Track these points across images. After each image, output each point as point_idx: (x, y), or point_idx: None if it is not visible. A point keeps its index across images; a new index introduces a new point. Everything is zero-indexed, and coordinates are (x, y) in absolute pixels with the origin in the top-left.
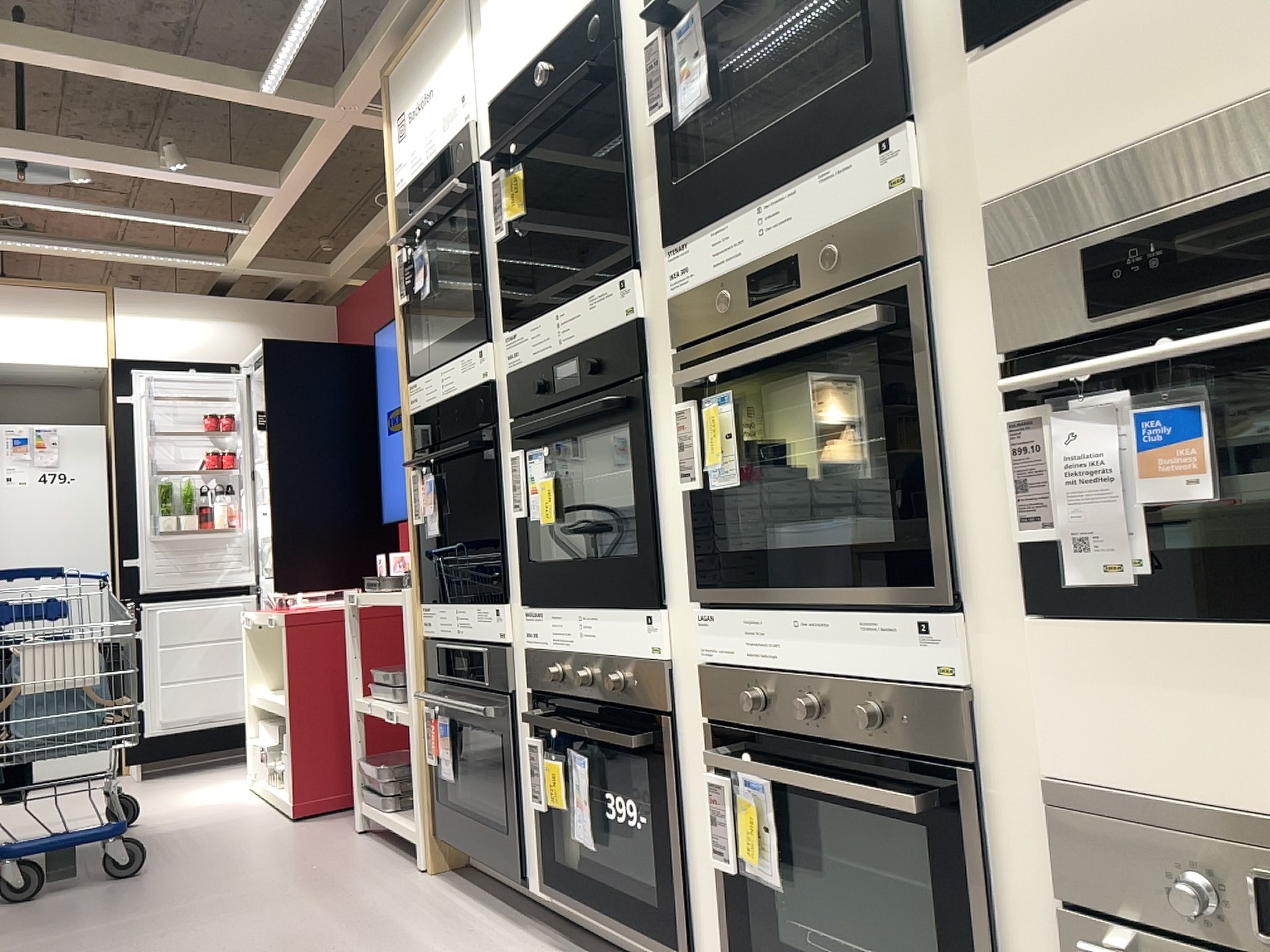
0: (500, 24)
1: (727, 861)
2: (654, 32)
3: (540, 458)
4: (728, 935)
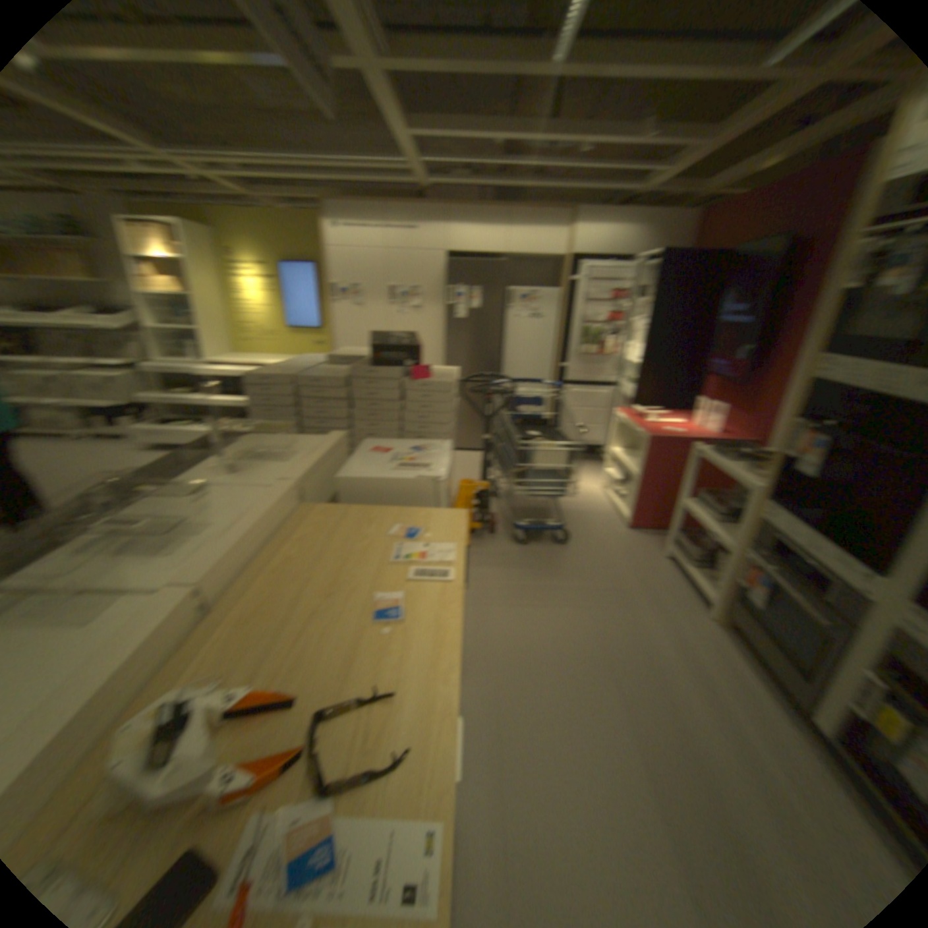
0: None
1: None
2: None
3: None
4: None
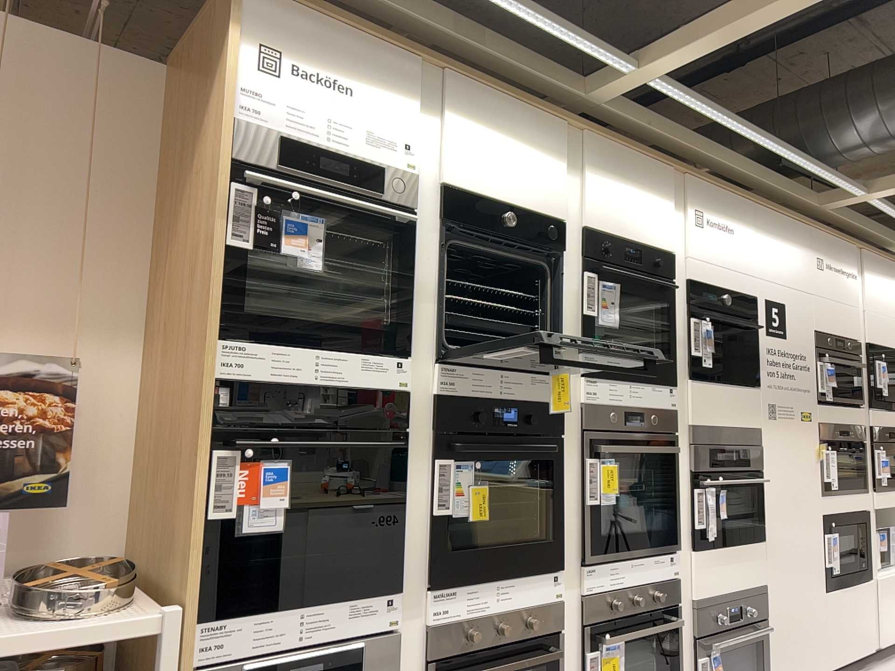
0: (470, 154)
1: None
2: (587, 276)
3: (471, 463)
4: None
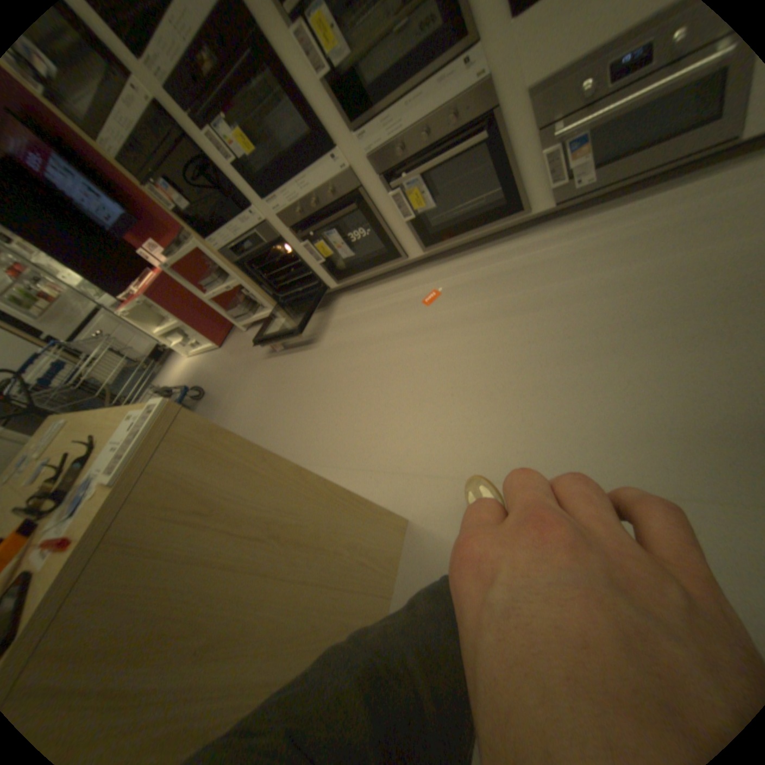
0: None
1: (410, 213)
2: None
3: (222, 120)
4: (416, 237)
